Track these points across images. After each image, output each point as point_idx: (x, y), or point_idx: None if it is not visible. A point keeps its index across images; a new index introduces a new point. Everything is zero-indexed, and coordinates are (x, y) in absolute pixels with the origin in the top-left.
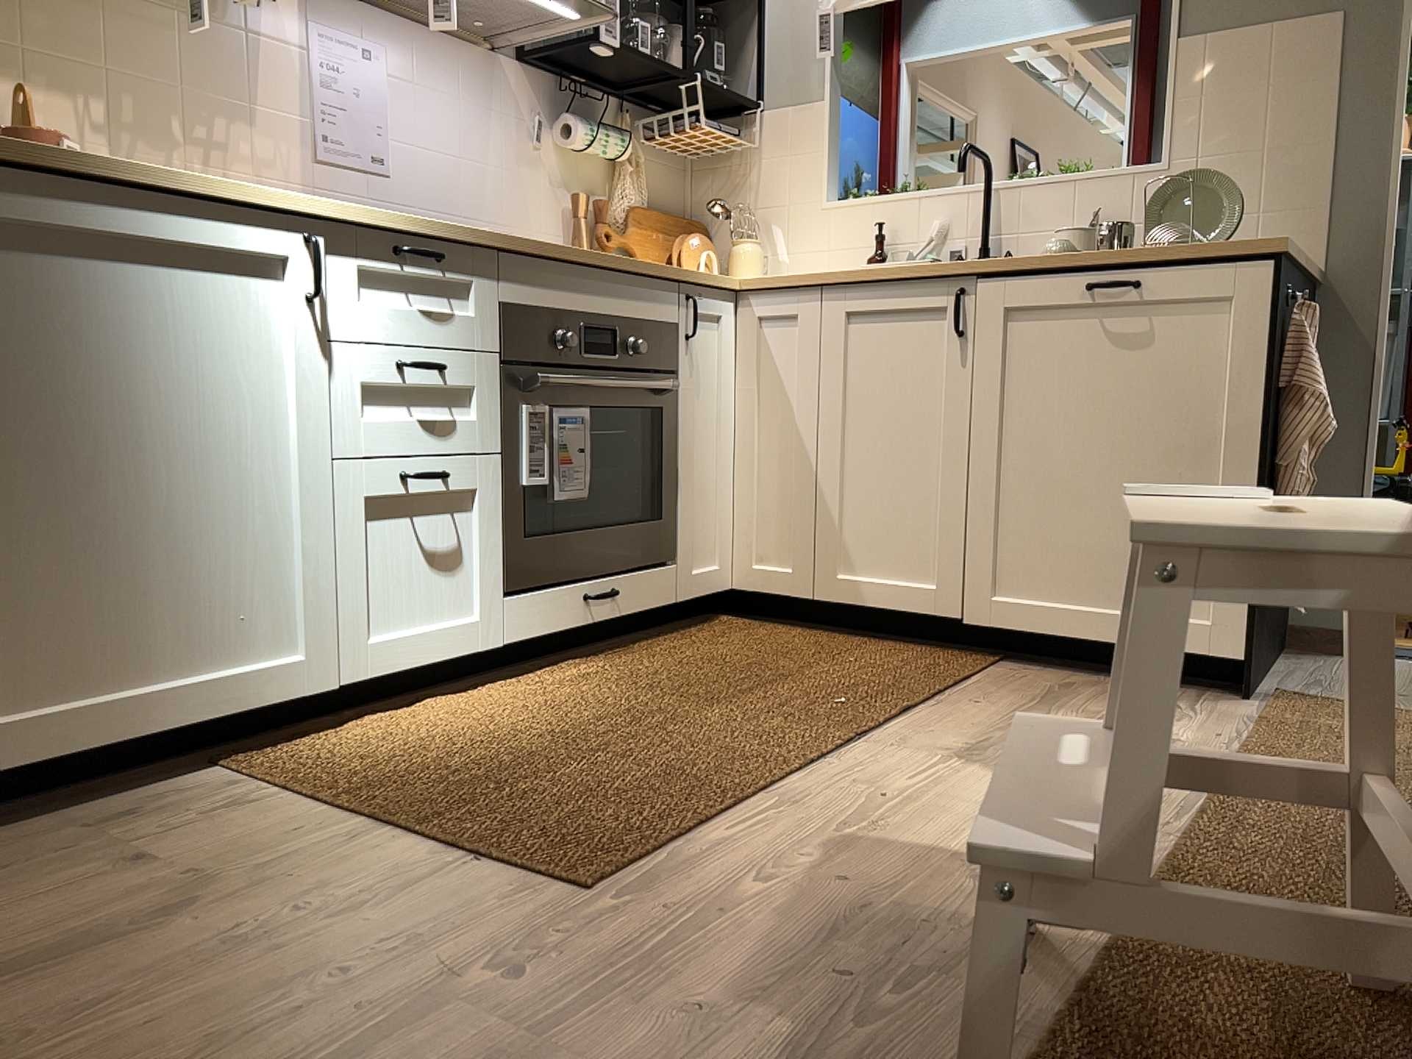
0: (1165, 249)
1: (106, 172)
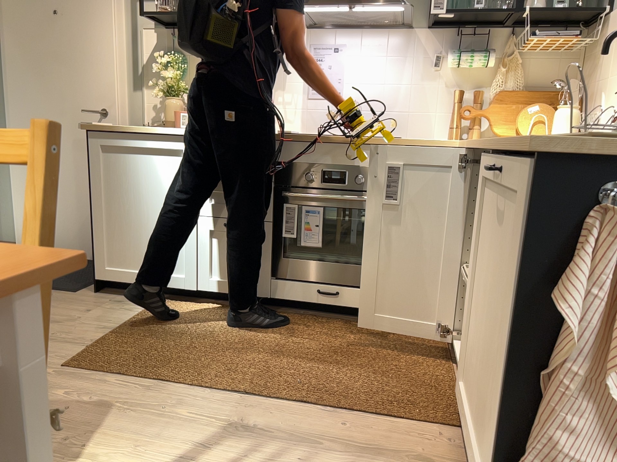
0: (517, 145)
1: (128, 130)
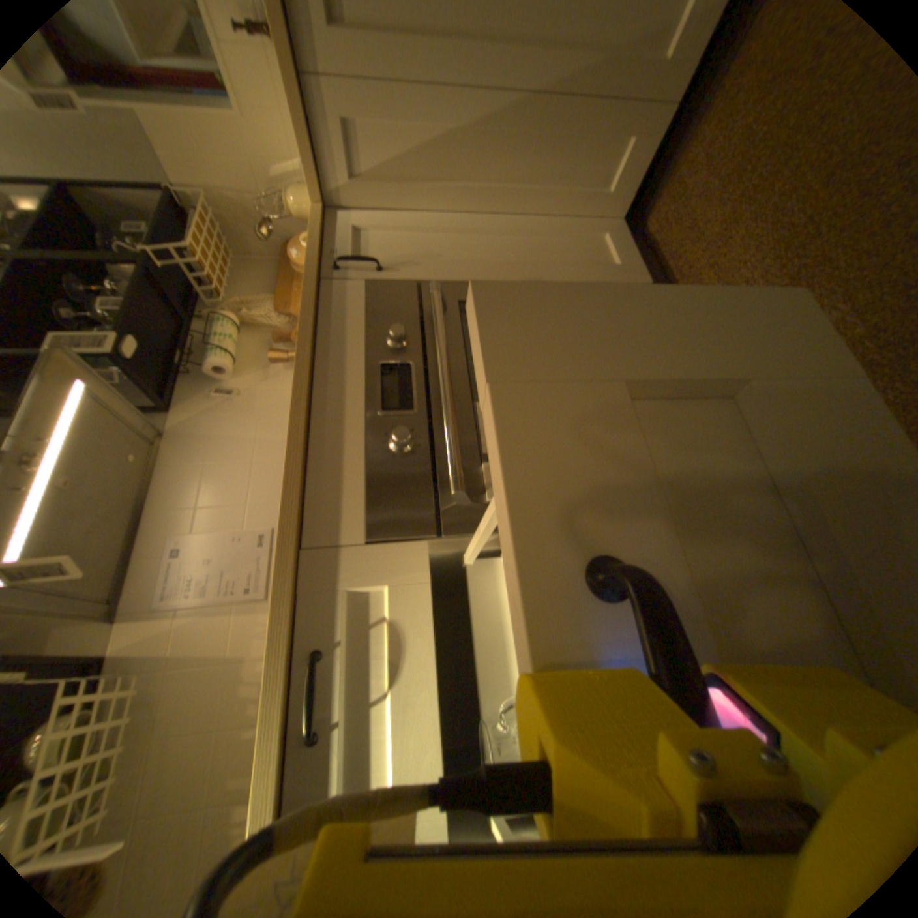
0: None
1: None
